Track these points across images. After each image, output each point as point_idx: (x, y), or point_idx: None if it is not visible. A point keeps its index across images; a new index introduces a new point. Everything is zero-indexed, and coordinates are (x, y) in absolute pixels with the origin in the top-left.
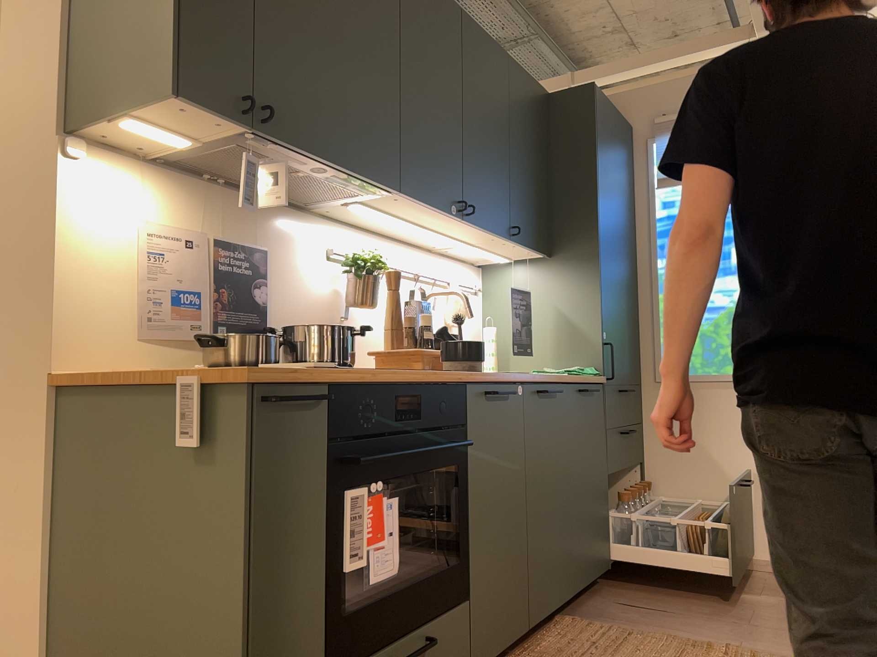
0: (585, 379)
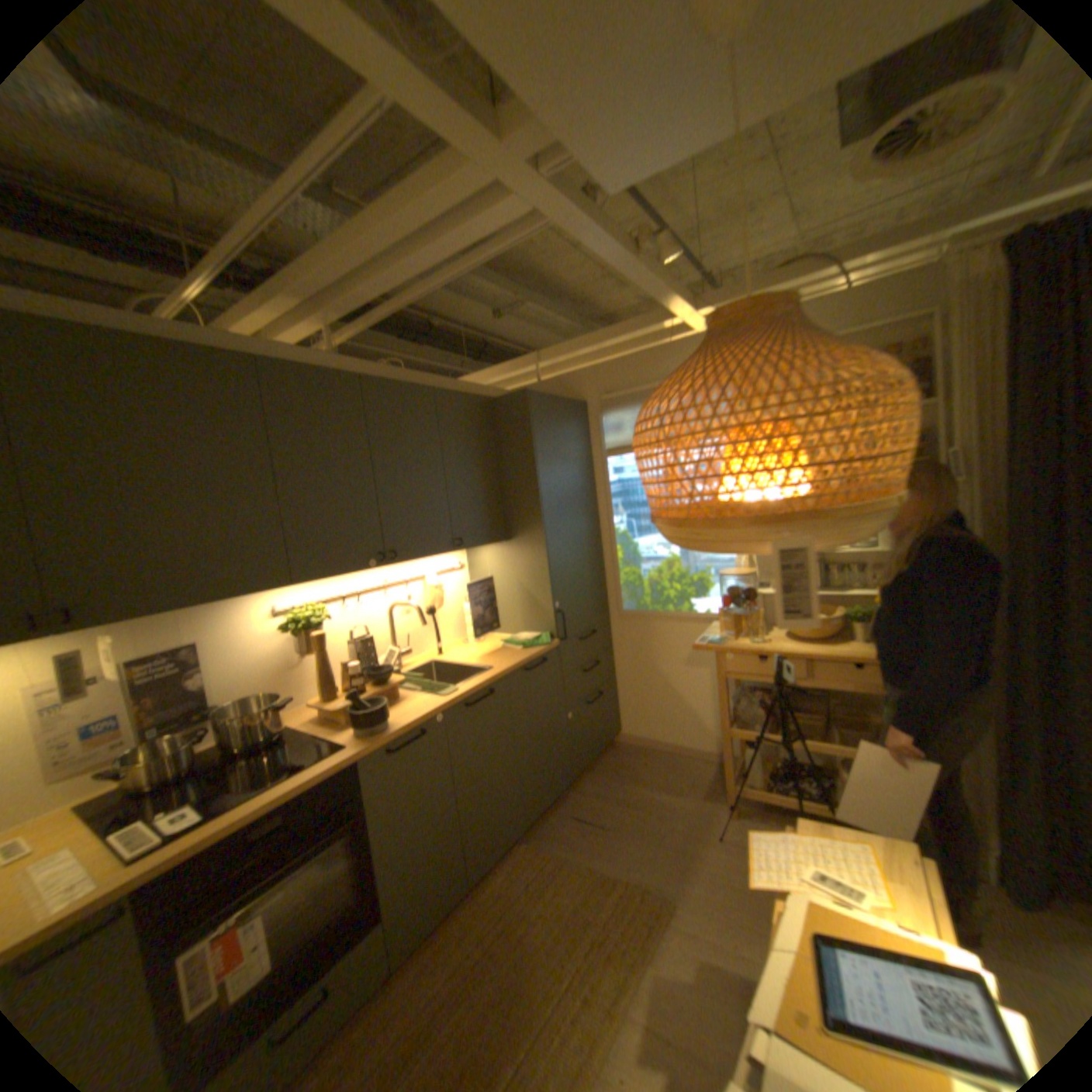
0: (531, 655)
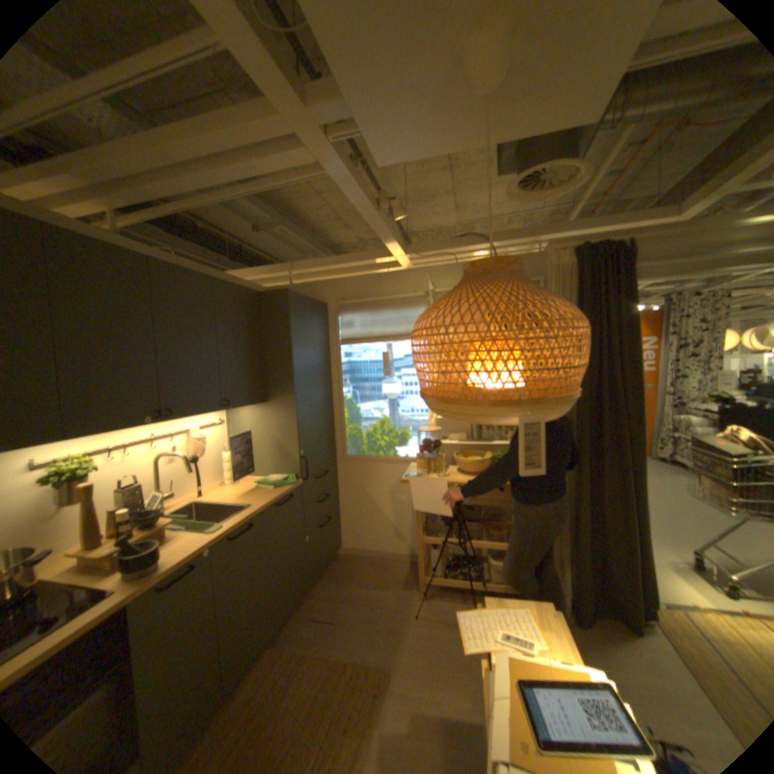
0: (281, 493)
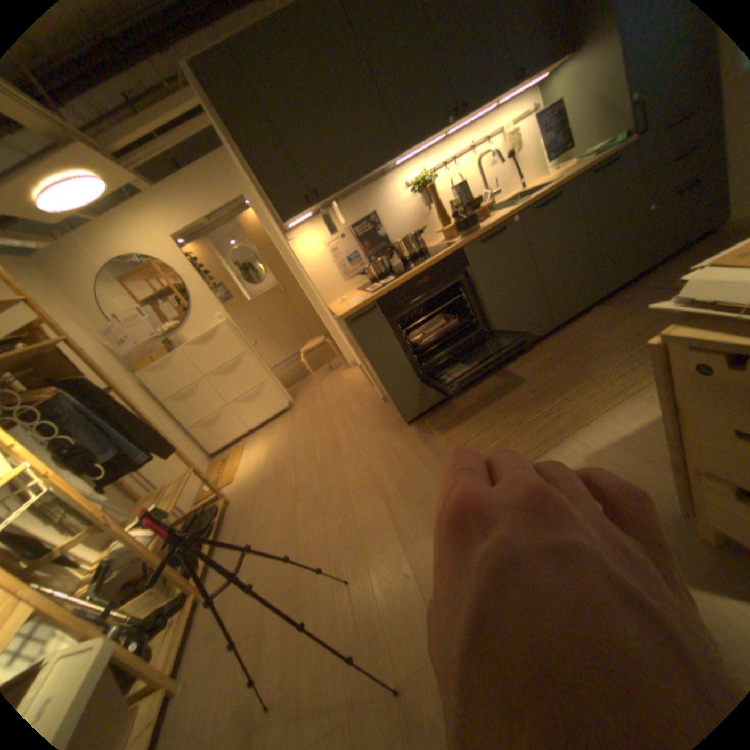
0: (603, 155)
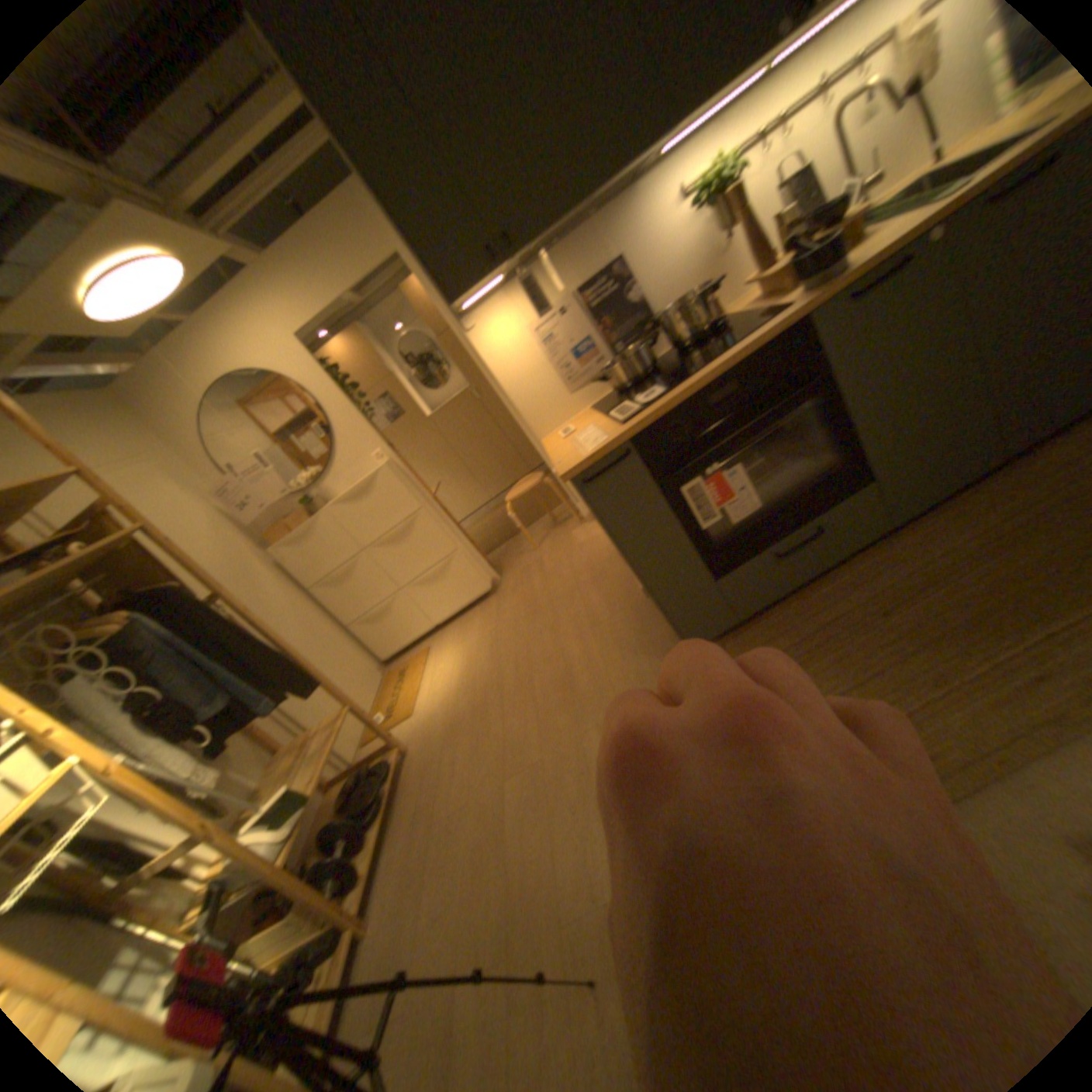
0: None
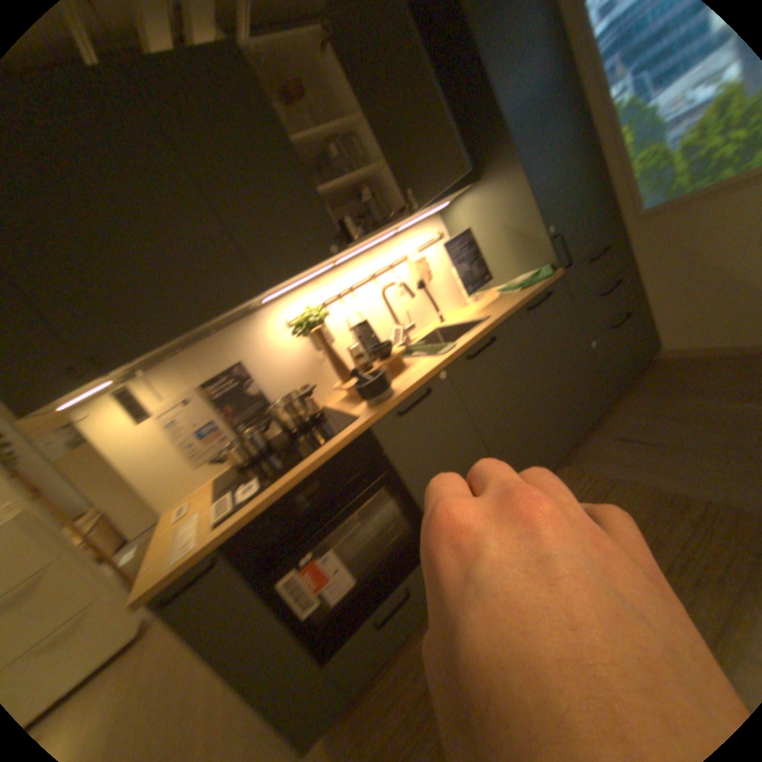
0: (533, 290)
